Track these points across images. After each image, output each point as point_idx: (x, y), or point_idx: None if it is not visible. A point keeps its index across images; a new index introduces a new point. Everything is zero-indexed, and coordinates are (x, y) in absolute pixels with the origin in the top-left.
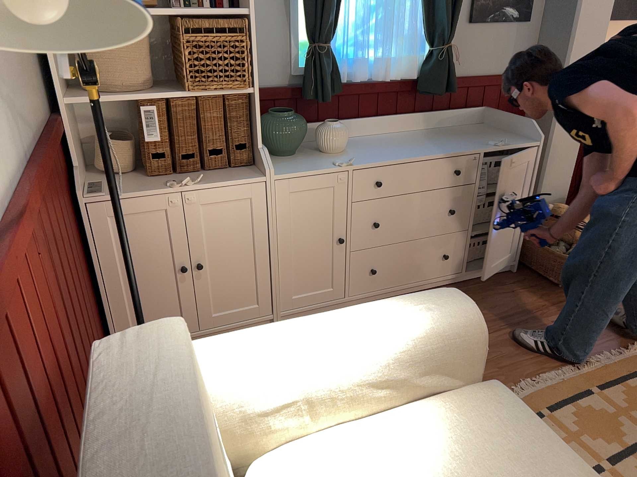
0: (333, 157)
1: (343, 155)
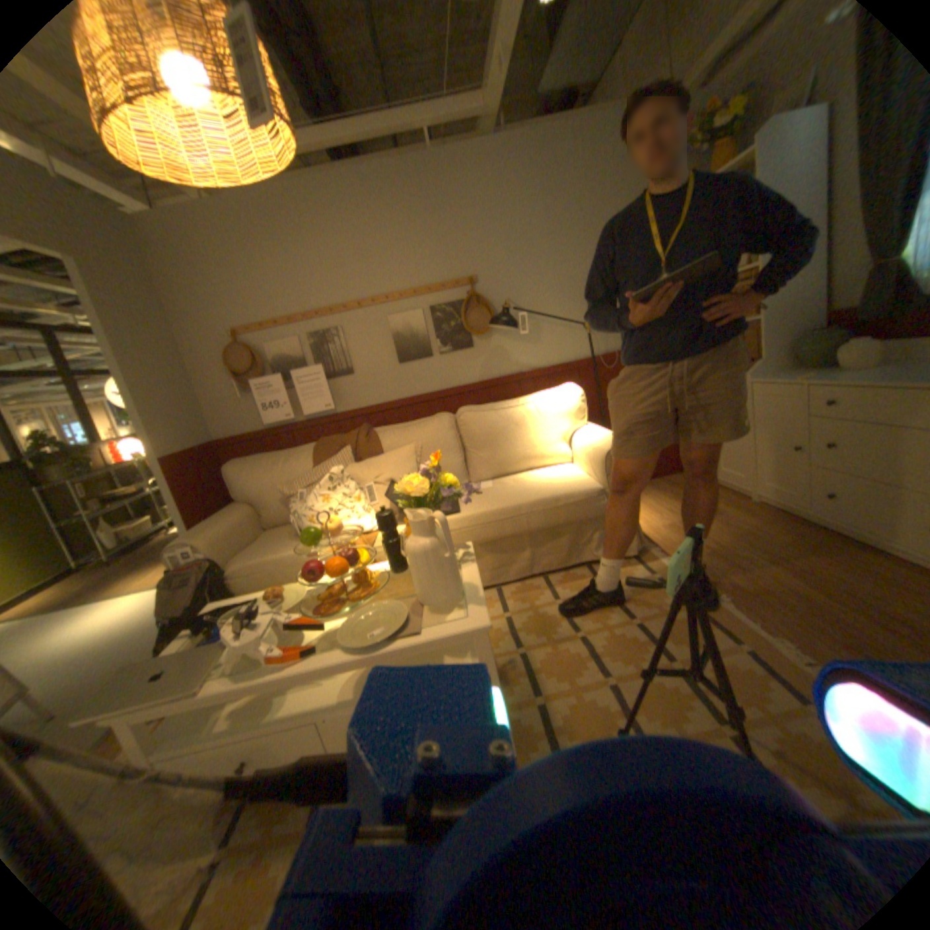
0: (834, 372)
1: (845, 372)
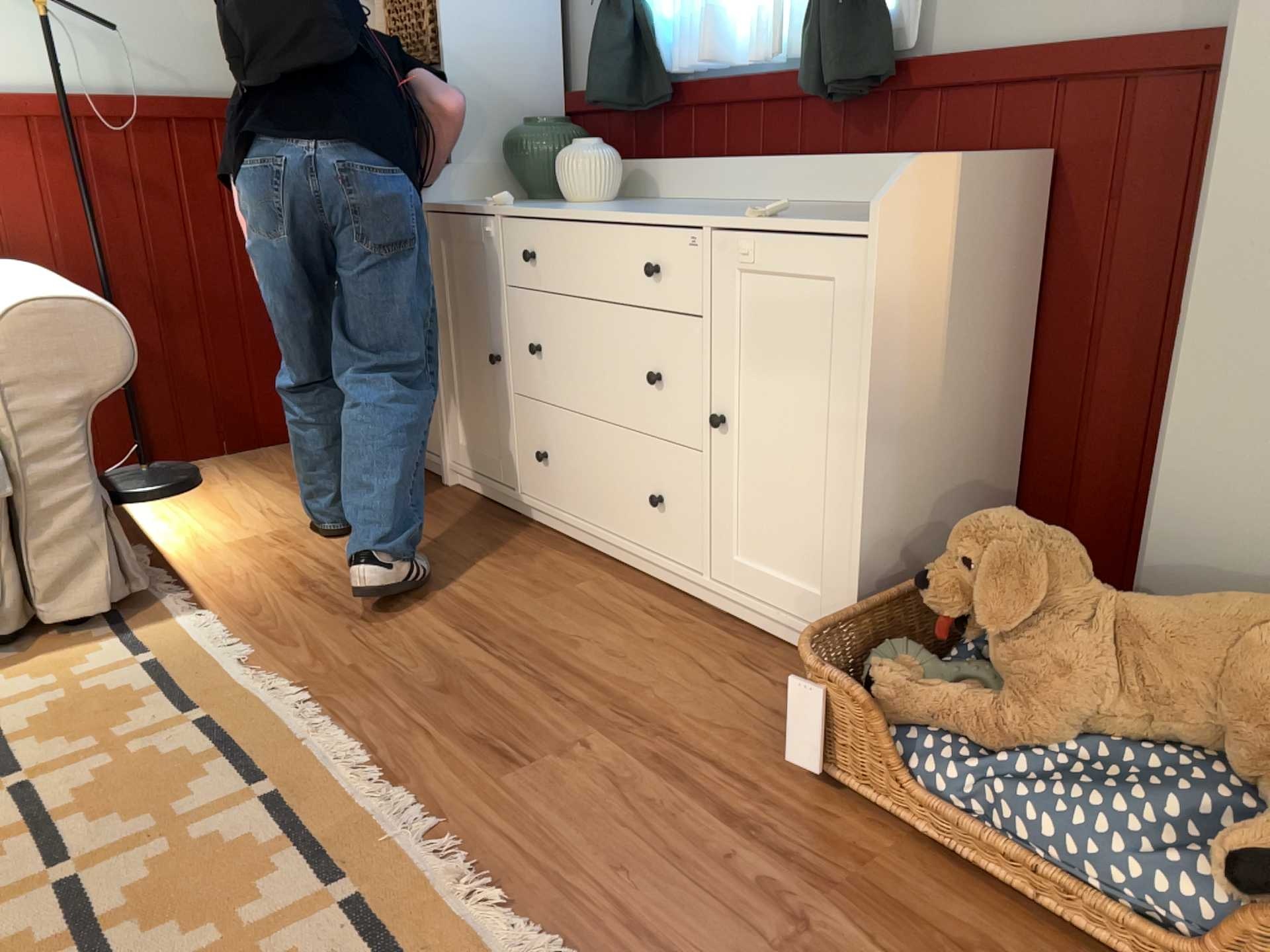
0: (547, 205)
1: (561, 206)
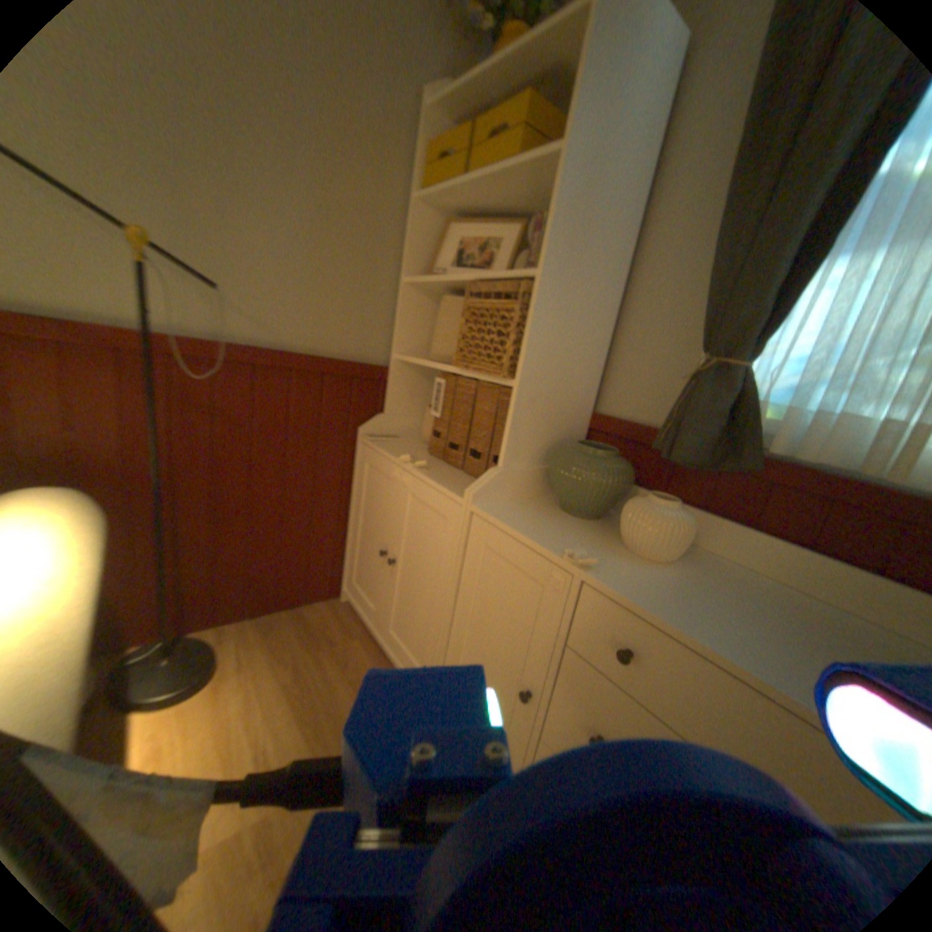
0: (618, 553)
1: (639, 564)
